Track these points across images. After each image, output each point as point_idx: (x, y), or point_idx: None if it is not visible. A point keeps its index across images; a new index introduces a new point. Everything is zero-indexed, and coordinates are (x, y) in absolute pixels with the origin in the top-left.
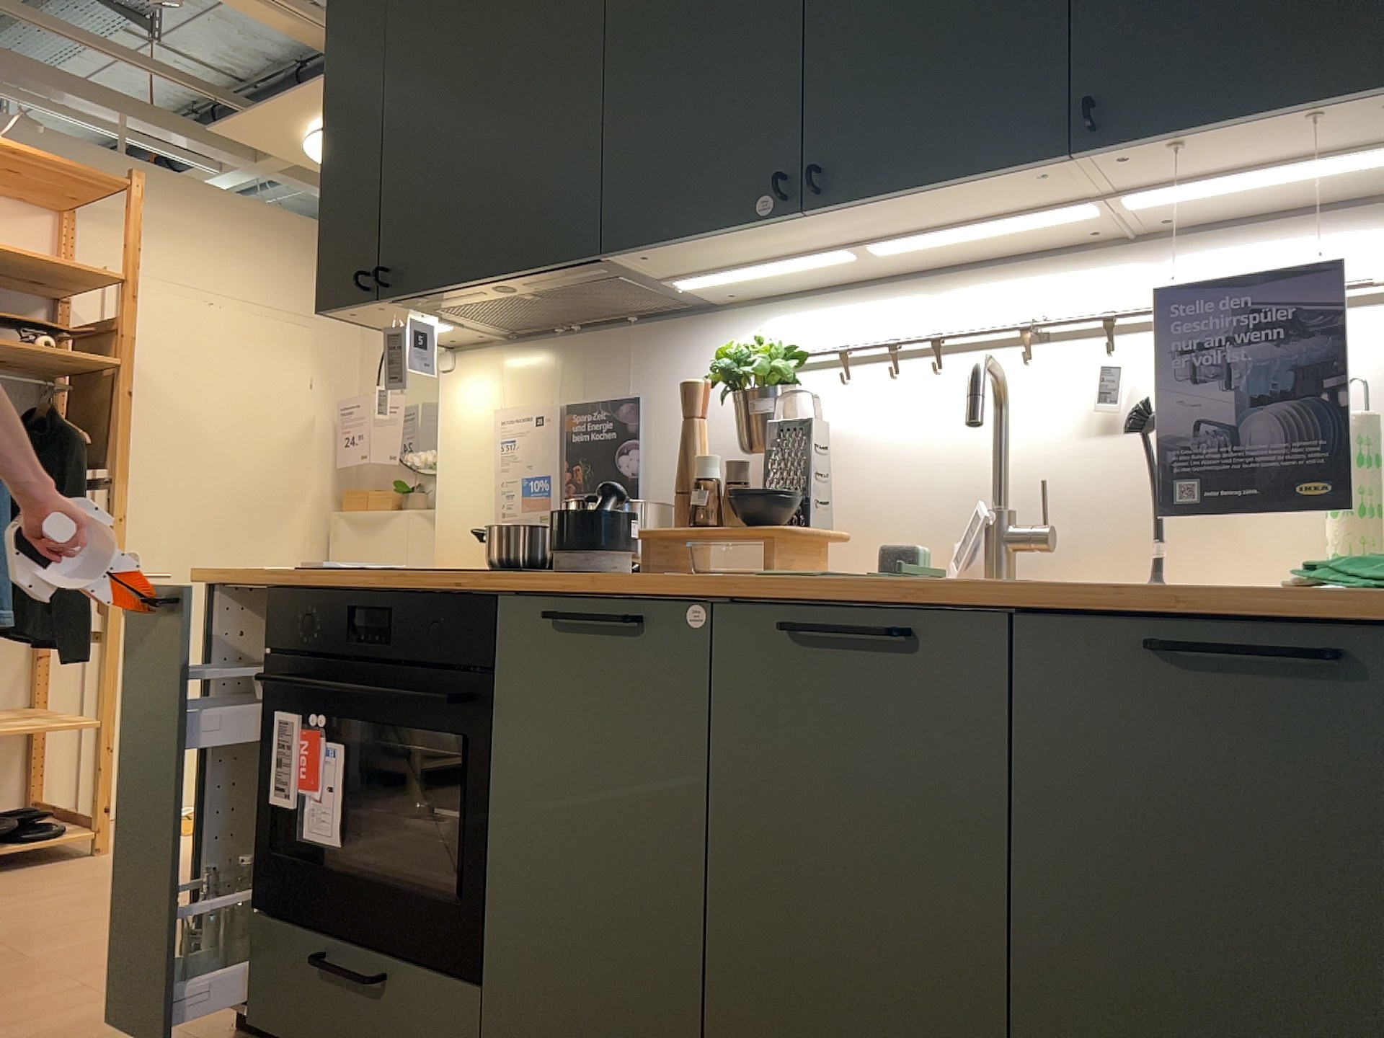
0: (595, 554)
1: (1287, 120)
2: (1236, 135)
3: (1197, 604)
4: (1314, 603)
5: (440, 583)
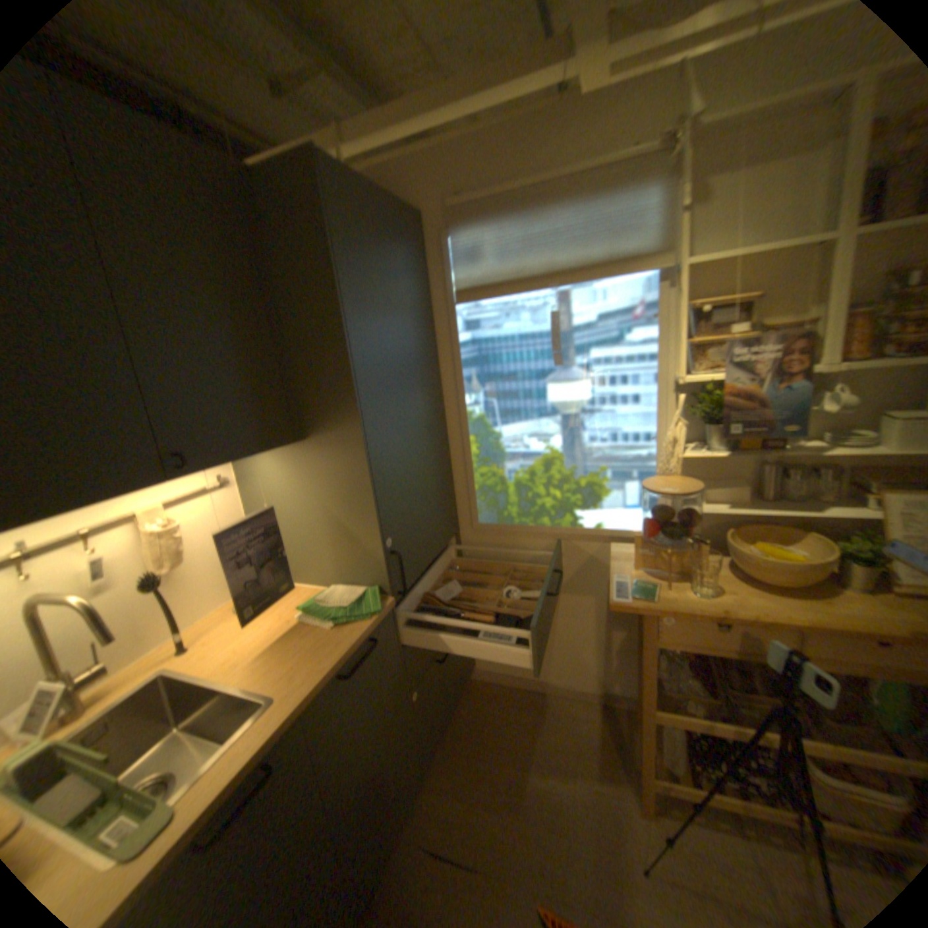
0: None
1: (248, 454)
2: (227, 459)
3: (347, 656)
4: (368, 632)
5: None
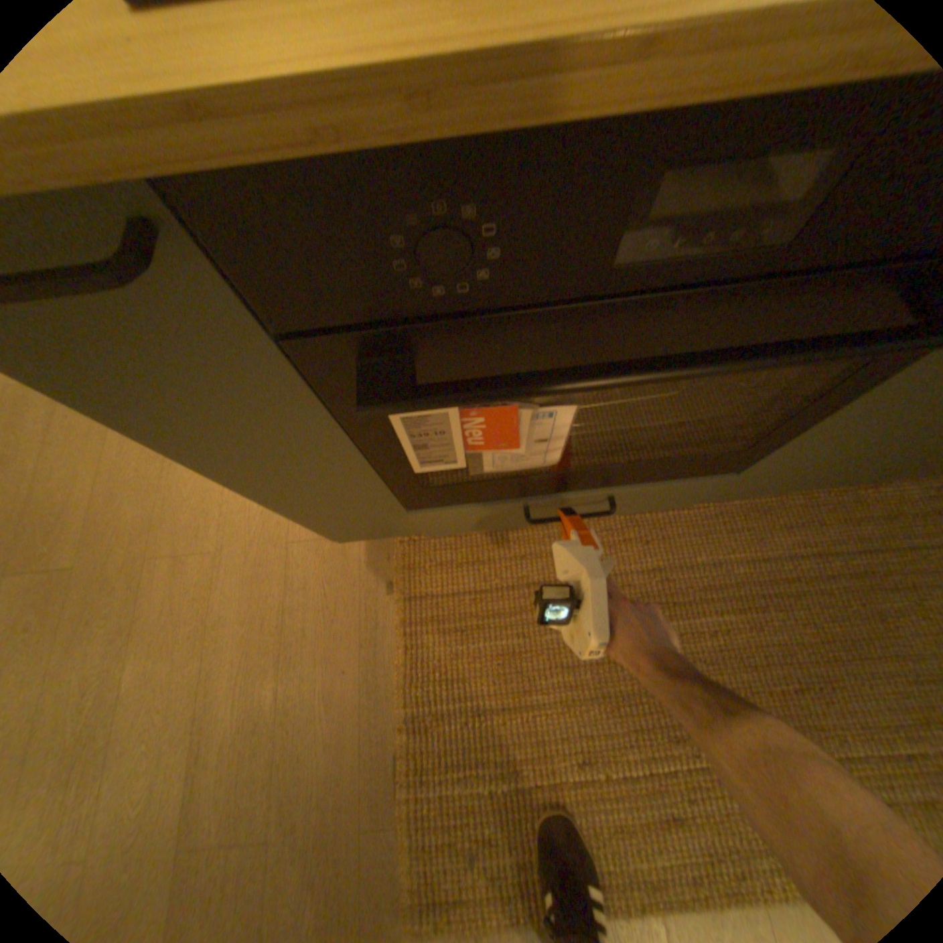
0: None
1: None
2: None
3: None
4: None
5: None
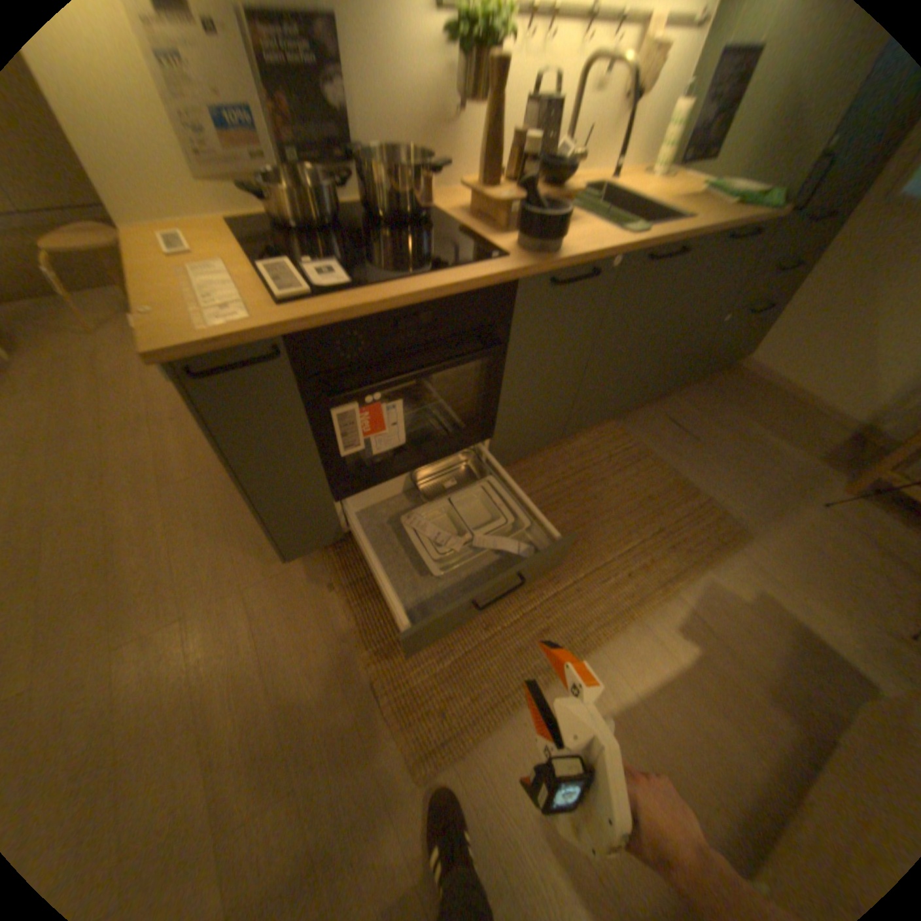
0: (557, 237)
1: None
2: None
3: (745, 223)
4: (763, 218)
5: (471, 281)
